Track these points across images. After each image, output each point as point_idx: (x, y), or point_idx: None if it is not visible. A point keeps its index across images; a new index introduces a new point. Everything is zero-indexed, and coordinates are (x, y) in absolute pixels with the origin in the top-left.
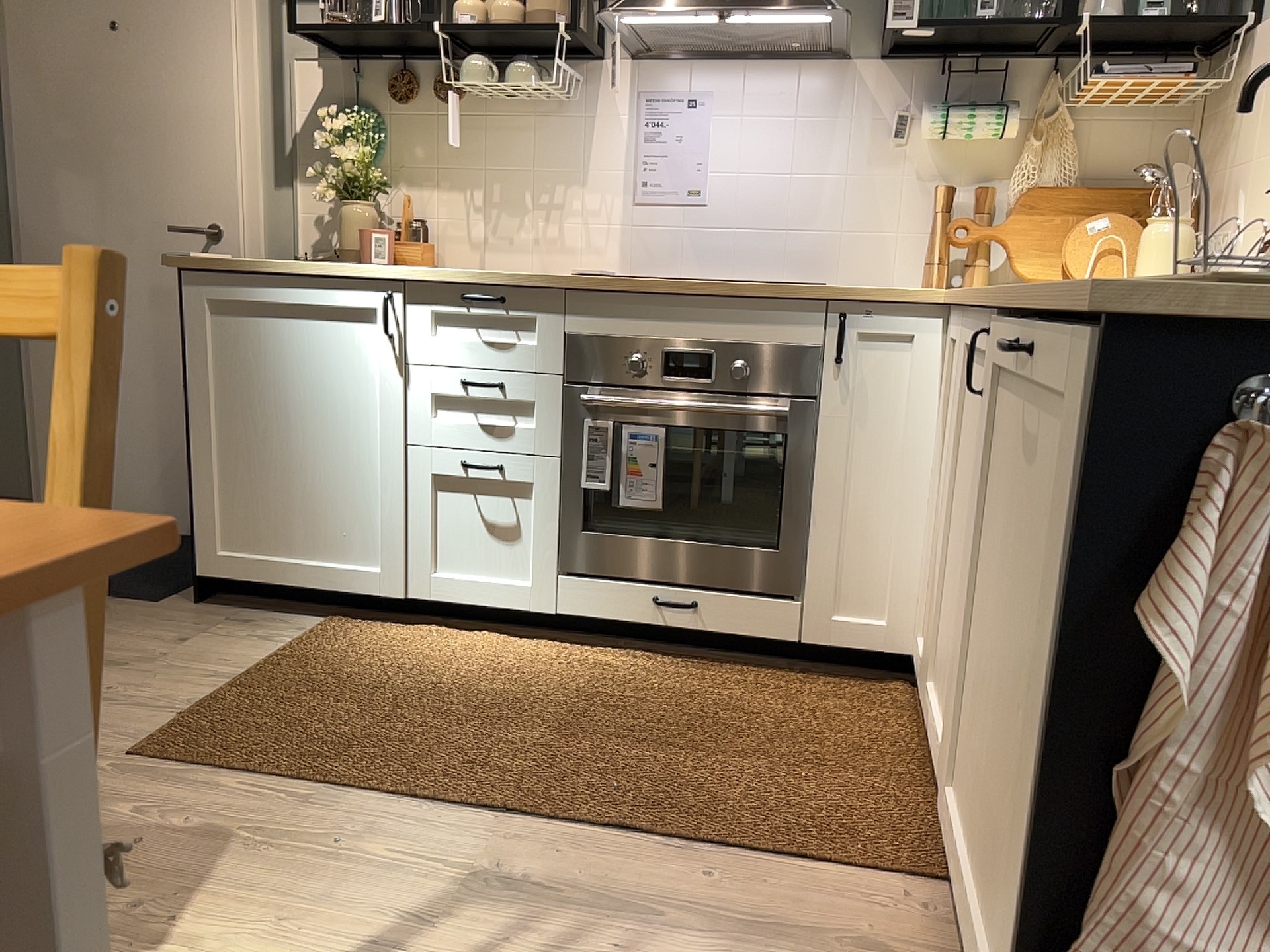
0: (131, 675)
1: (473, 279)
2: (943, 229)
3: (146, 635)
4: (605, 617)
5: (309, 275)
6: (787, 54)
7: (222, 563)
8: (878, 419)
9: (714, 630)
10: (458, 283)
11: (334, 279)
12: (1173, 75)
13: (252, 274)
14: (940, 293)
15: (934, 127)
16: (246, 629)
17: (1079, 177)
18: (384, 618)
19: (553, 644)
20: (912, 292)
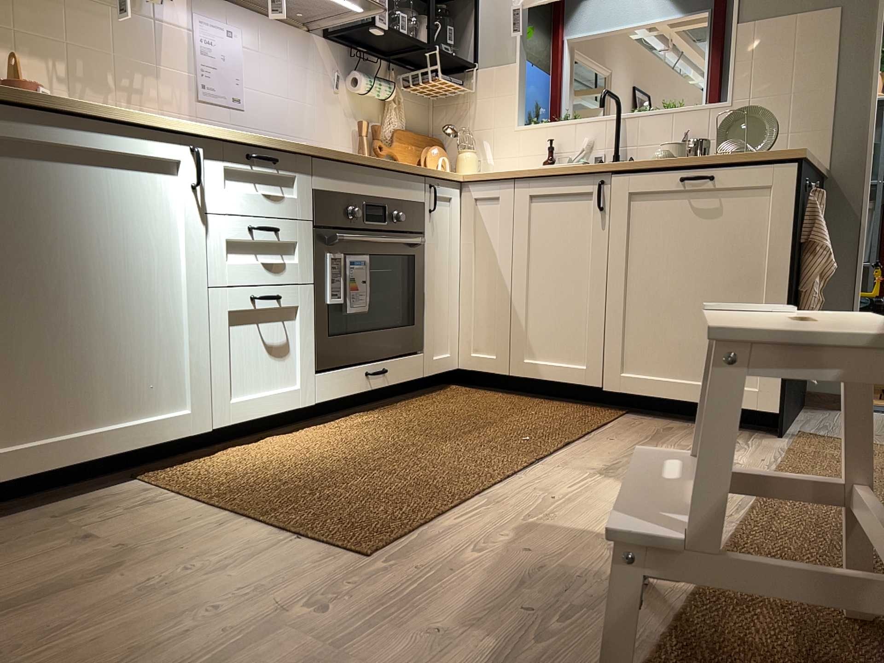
0: (148, 565)
1: (260, 142)
2: (368, 145)
3: (21, 559)
4: (341, 394)
5: (117, 121)
6: (282, 19)
7: (5, 464)
8: (441, 241)
9: (391, 382)
10: (248, 145)
11: (142, 129)
12: (458, 83)
13: (47, 113)
14: (461, 173)
15: (367, 86)
16: (109, 508)
17: (404, 126)
18: (169, 464)
19: (303, 430)
20: (452, 172)
